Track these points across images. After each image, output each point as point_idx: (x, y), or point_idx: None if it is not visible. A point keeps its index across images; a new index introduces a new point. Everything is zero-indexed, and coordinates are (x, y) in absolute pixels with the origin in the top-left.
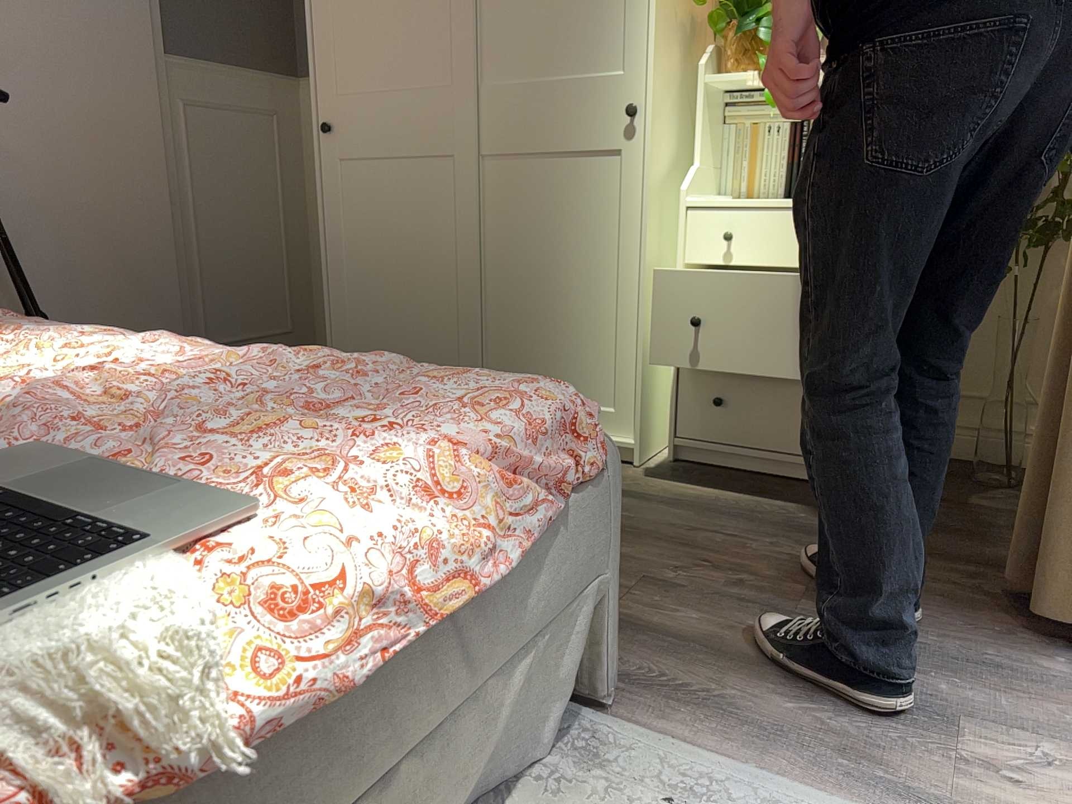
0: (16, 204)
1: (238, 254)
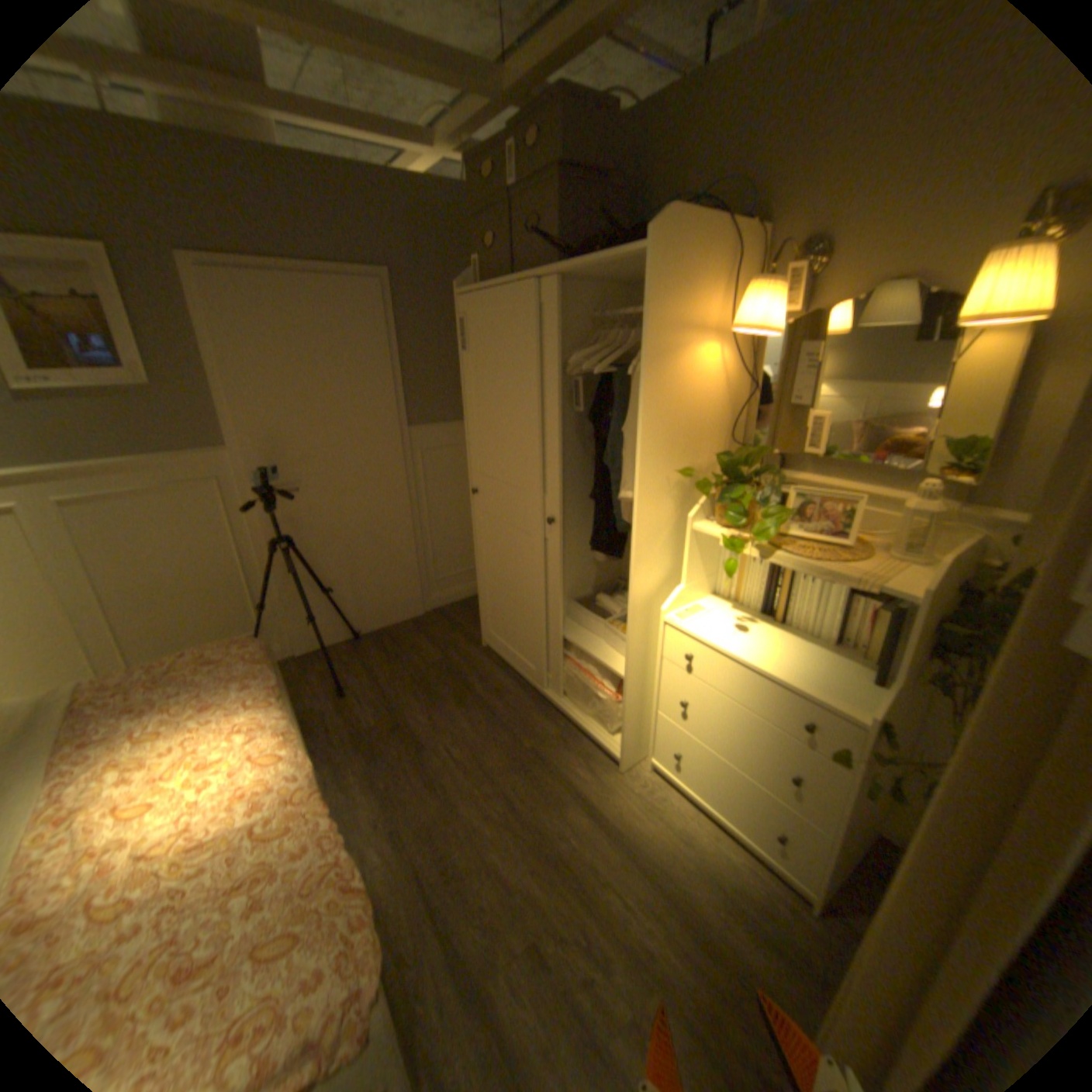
0: (318, 529)
1: (454, 529)
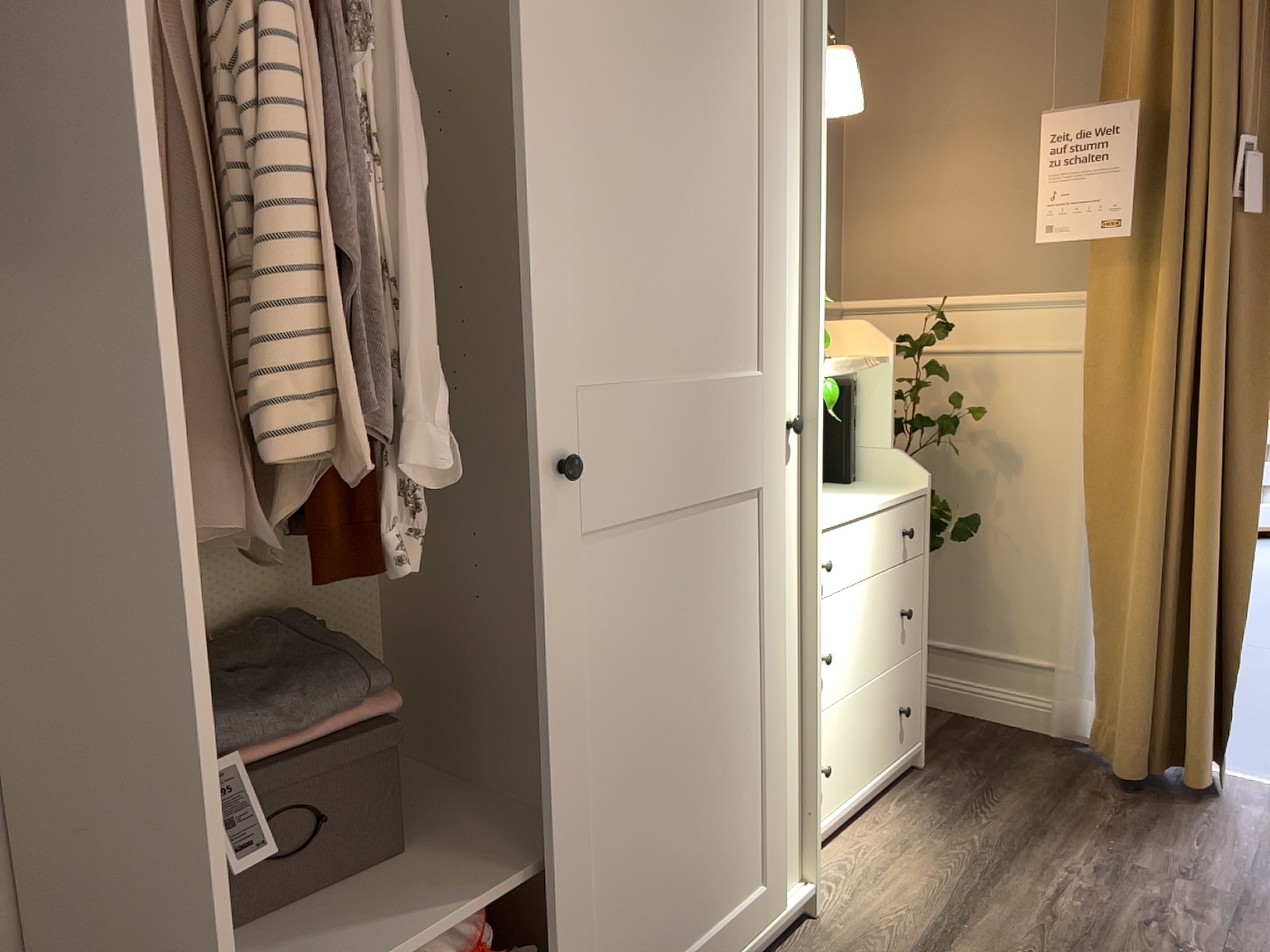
0: None
1: None
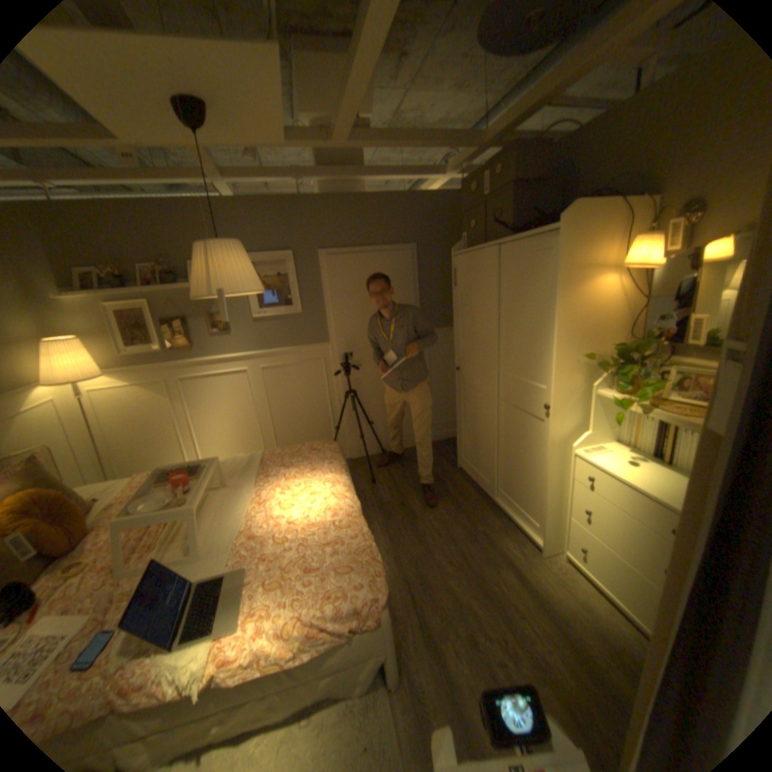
0: (368, 388)
1: (444, 393)
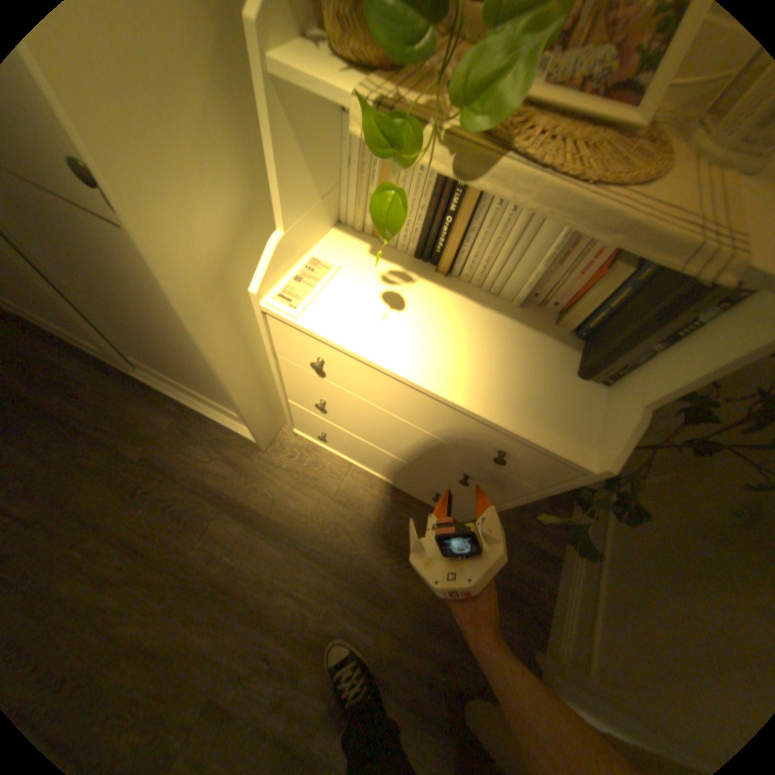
0: None
1: None
